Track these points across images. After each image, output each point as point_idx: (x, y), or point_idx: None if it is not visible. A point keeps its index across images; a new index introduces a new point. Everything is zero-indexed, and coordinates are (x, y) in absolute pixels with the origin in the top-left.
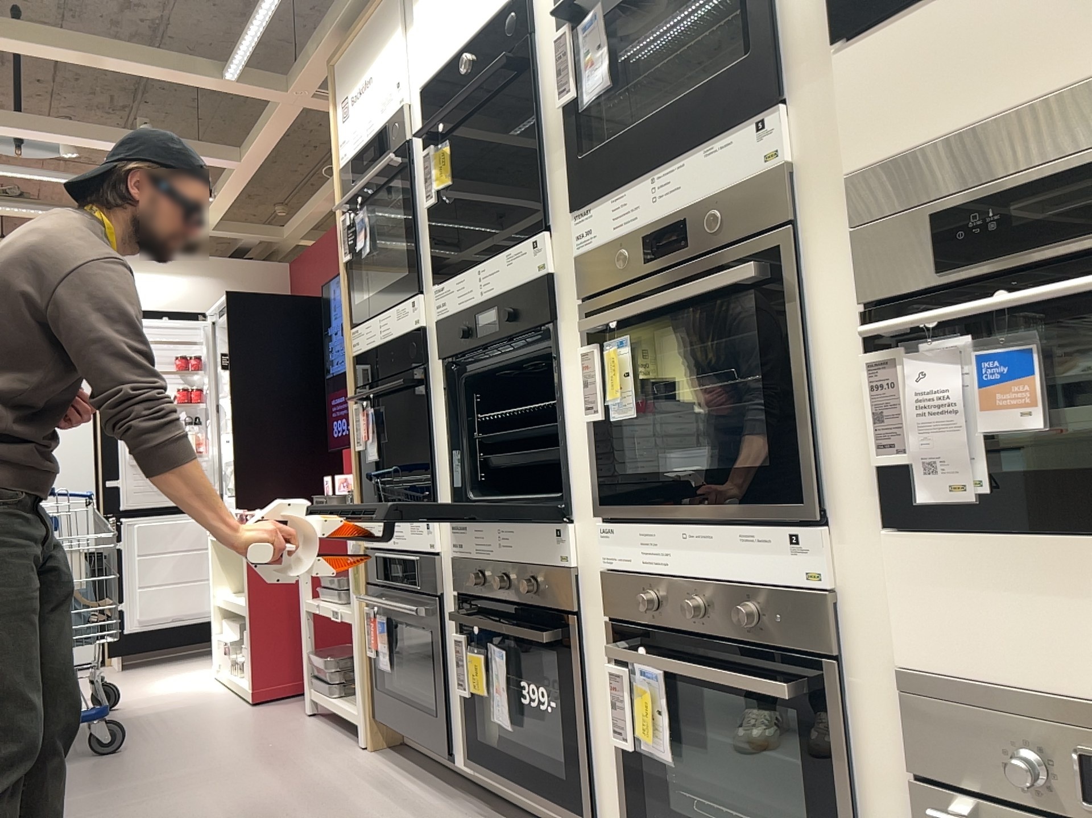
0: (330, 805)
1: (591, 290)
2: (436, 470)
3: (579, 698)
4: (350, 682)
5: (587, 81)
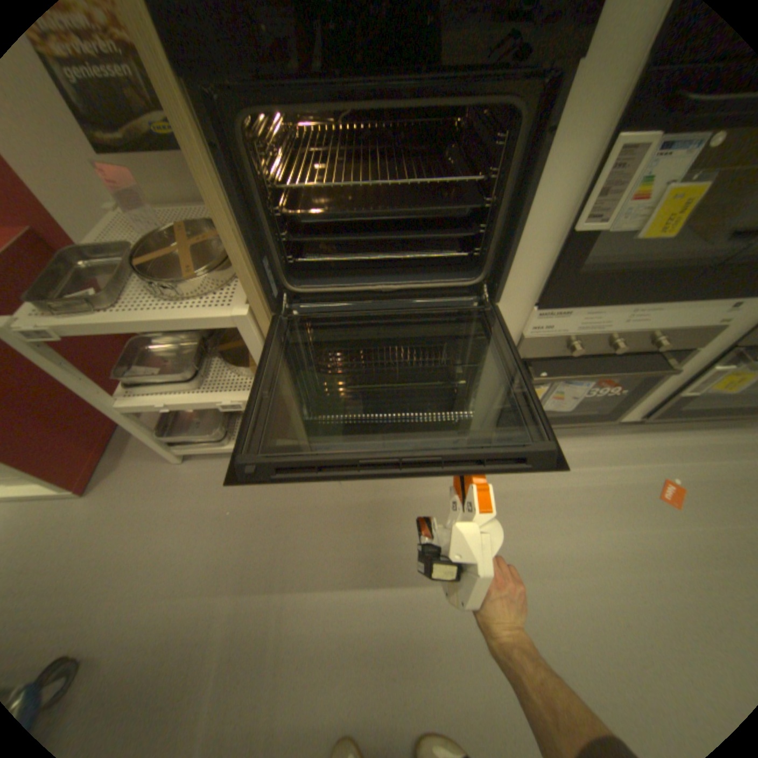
0: (404, 510)
1: None
2: (519, 252)
3: (658, 382)
4: (227, 425)
5: None
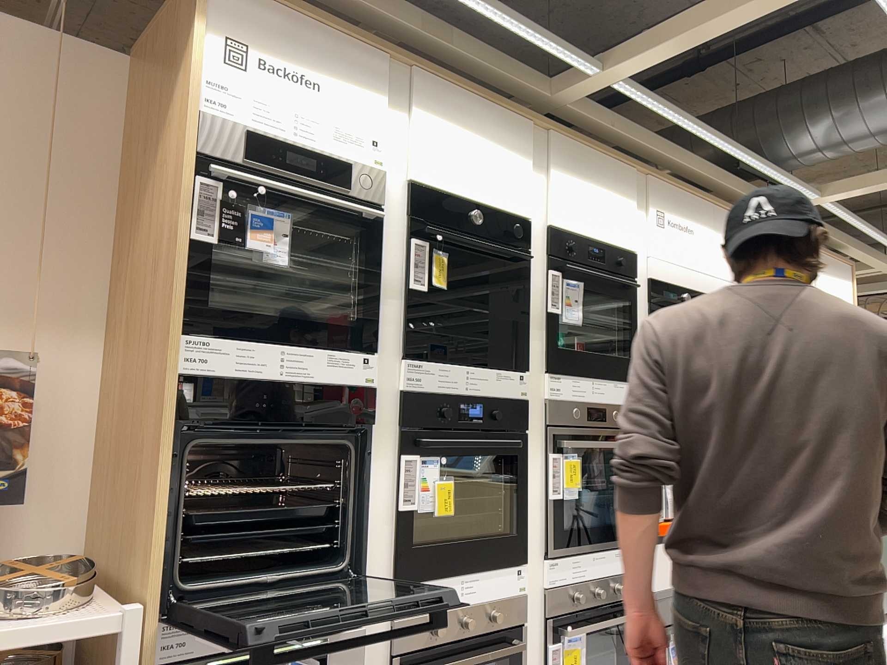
0: None
1: (551, 419)
2: (375, 526)
3: None
4: None
5: (562, 311)
